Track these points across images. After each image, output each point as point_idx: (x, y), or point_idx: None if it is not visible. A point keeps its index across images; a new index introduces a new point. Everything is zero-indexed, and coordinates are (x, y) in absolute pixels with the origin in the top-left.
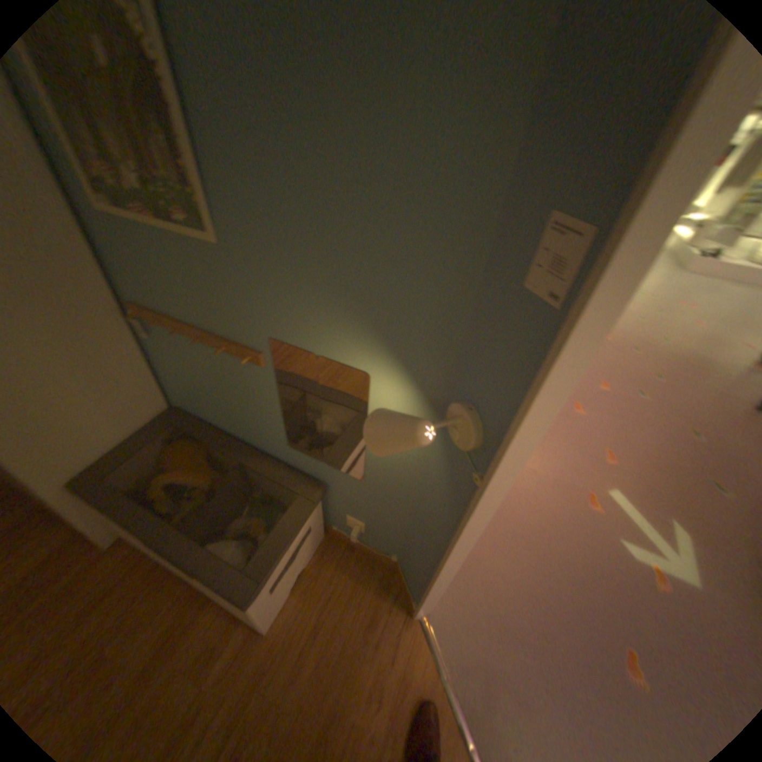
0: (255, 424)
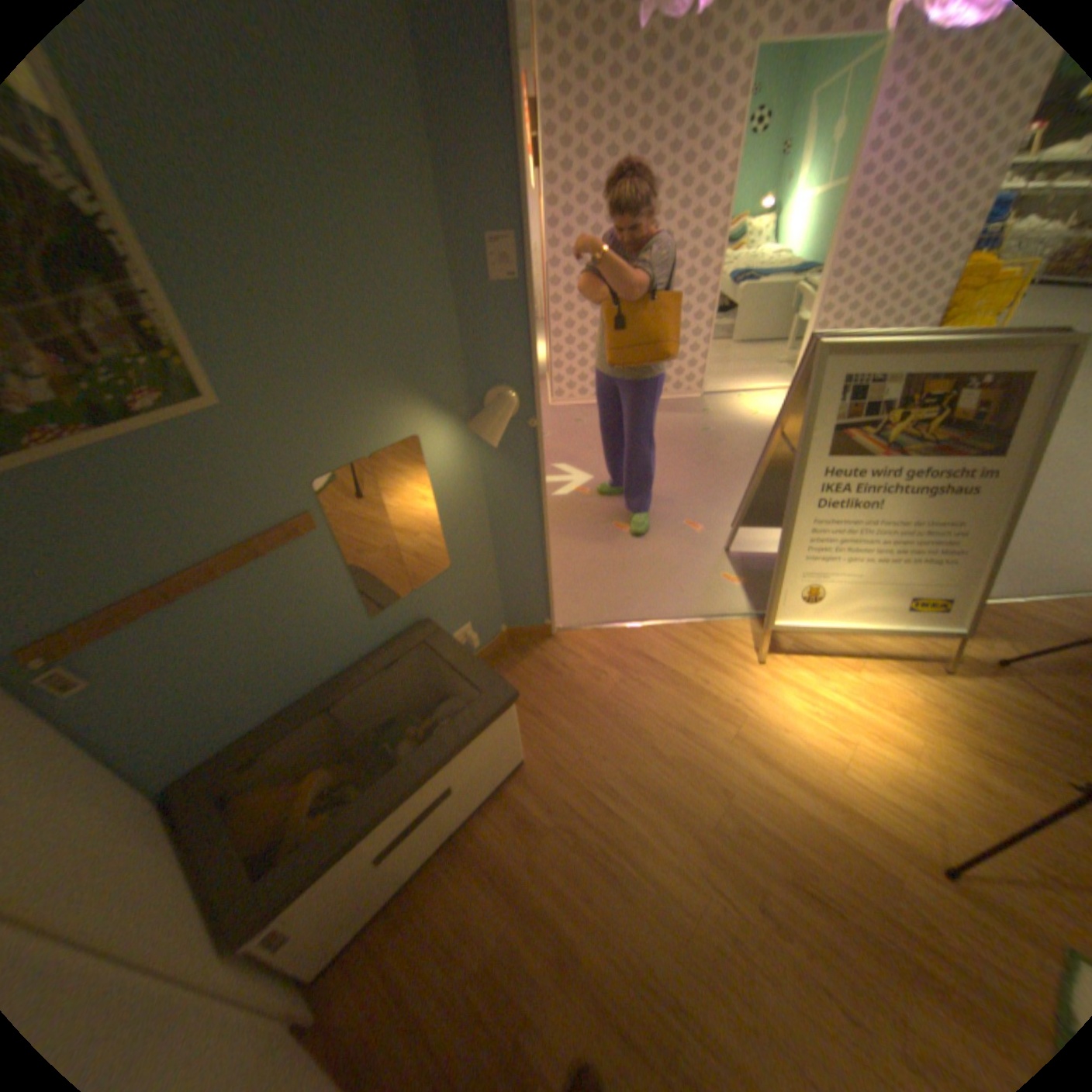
0: (320, 633)
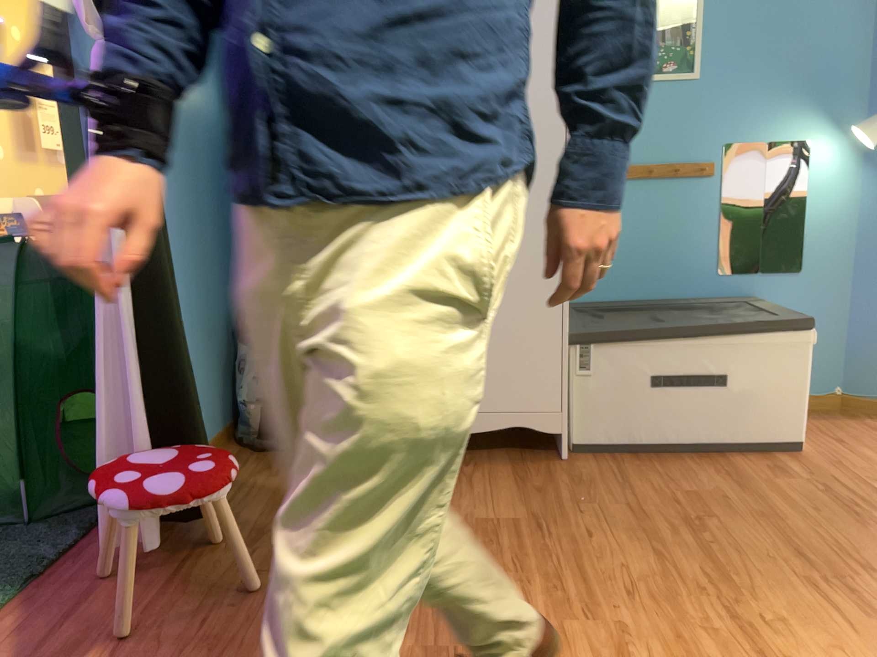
0: (680, 261)
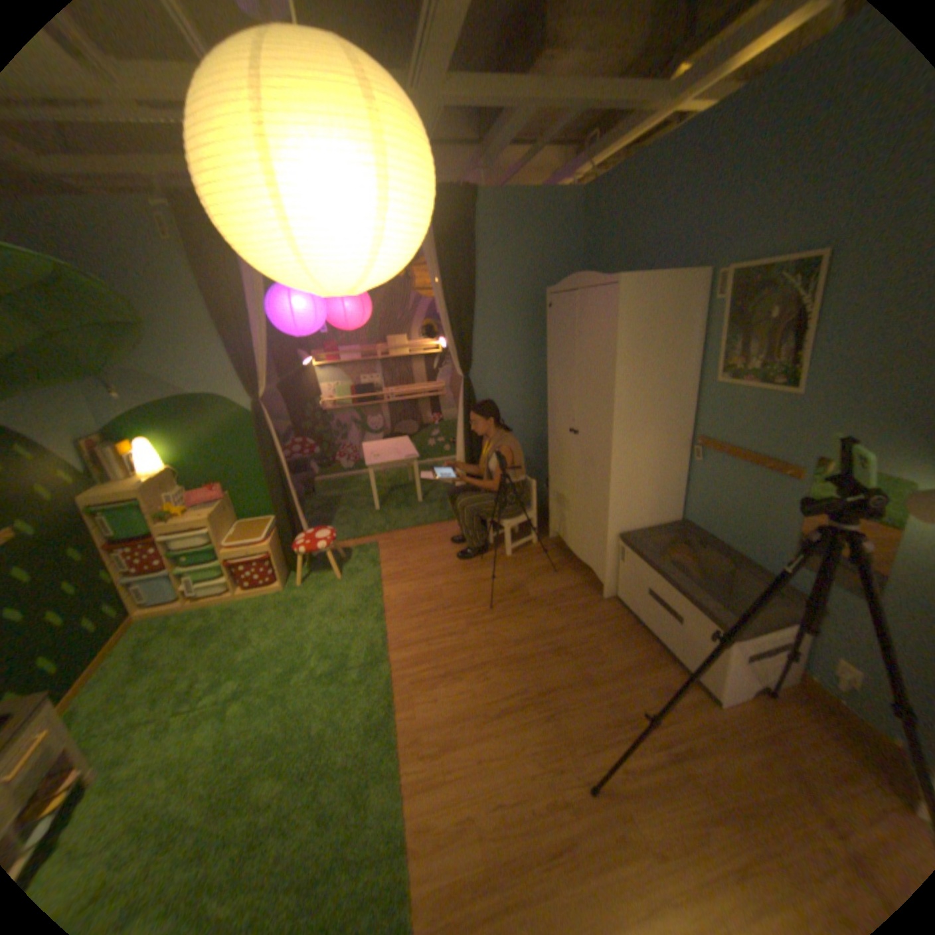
0: (766, 536)
